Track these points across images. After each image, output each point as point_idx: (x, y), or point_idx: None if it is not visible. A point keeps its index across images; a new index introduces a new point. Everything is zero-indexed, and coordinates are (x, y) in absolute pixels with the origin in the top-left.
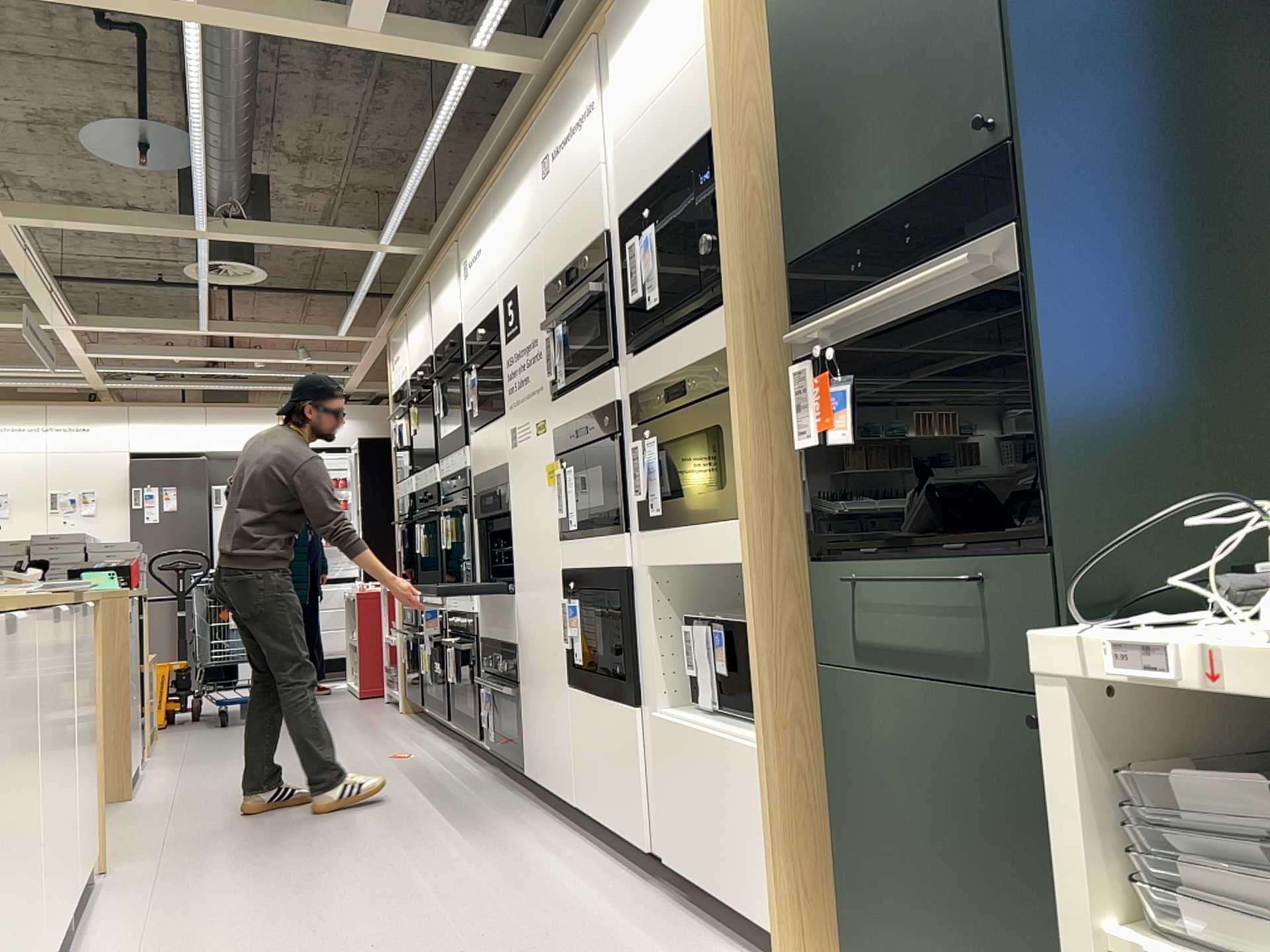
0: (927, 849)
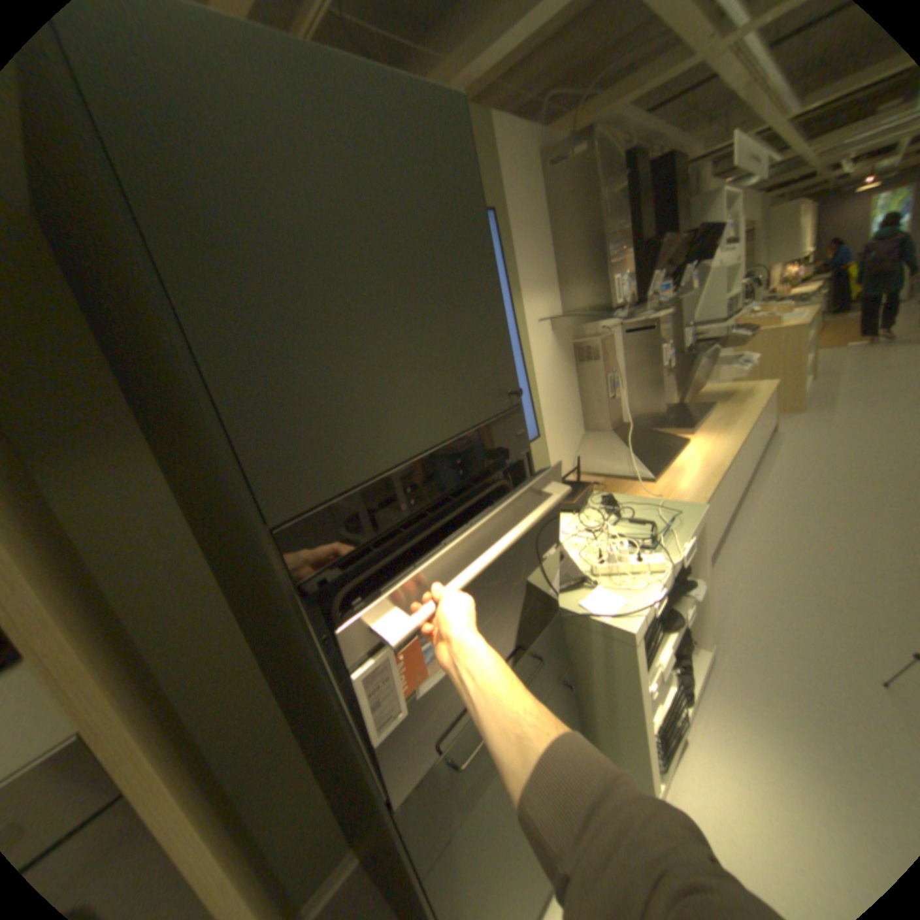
0: (515, 850)
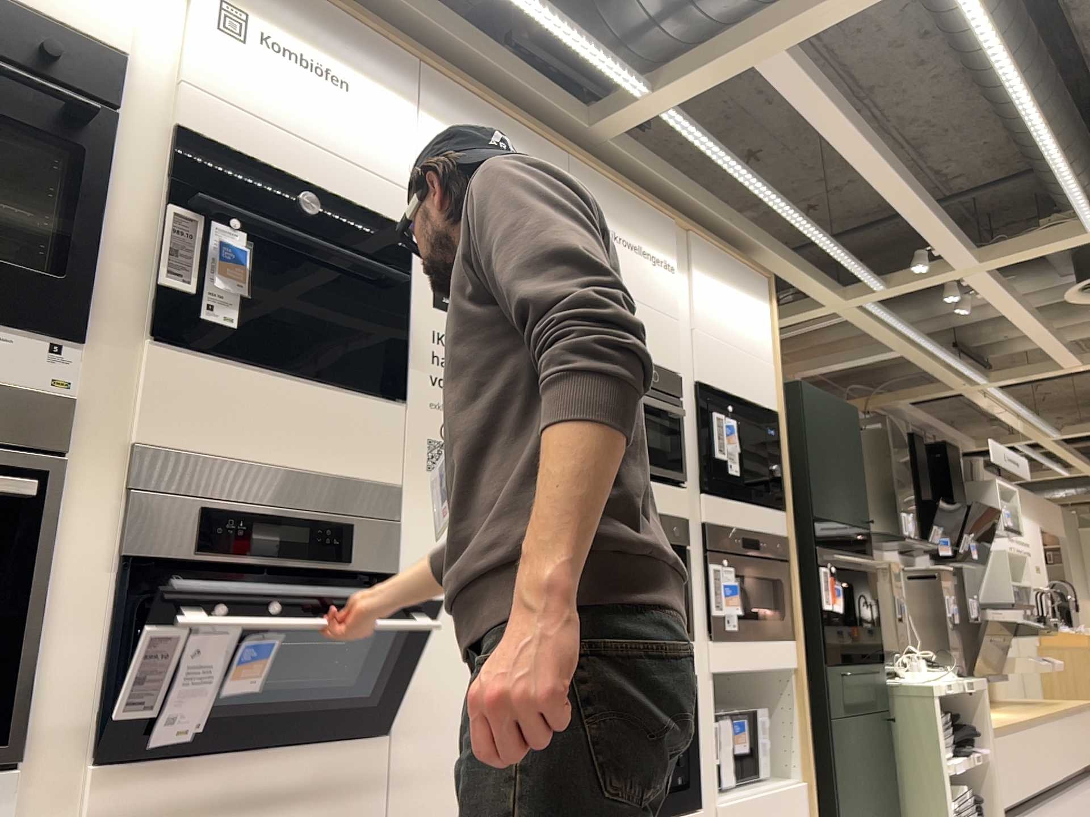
0: (863, 789)
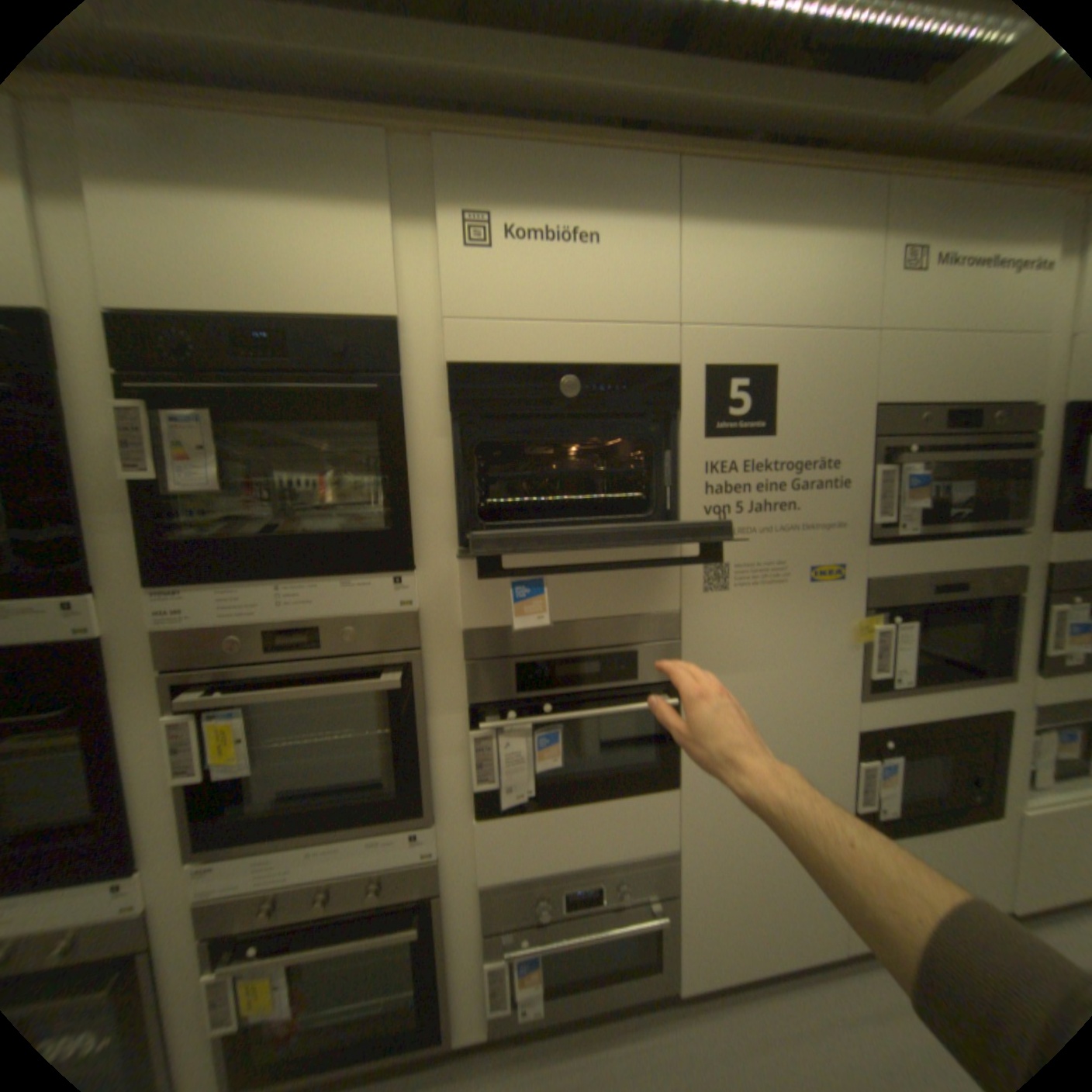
0: None
